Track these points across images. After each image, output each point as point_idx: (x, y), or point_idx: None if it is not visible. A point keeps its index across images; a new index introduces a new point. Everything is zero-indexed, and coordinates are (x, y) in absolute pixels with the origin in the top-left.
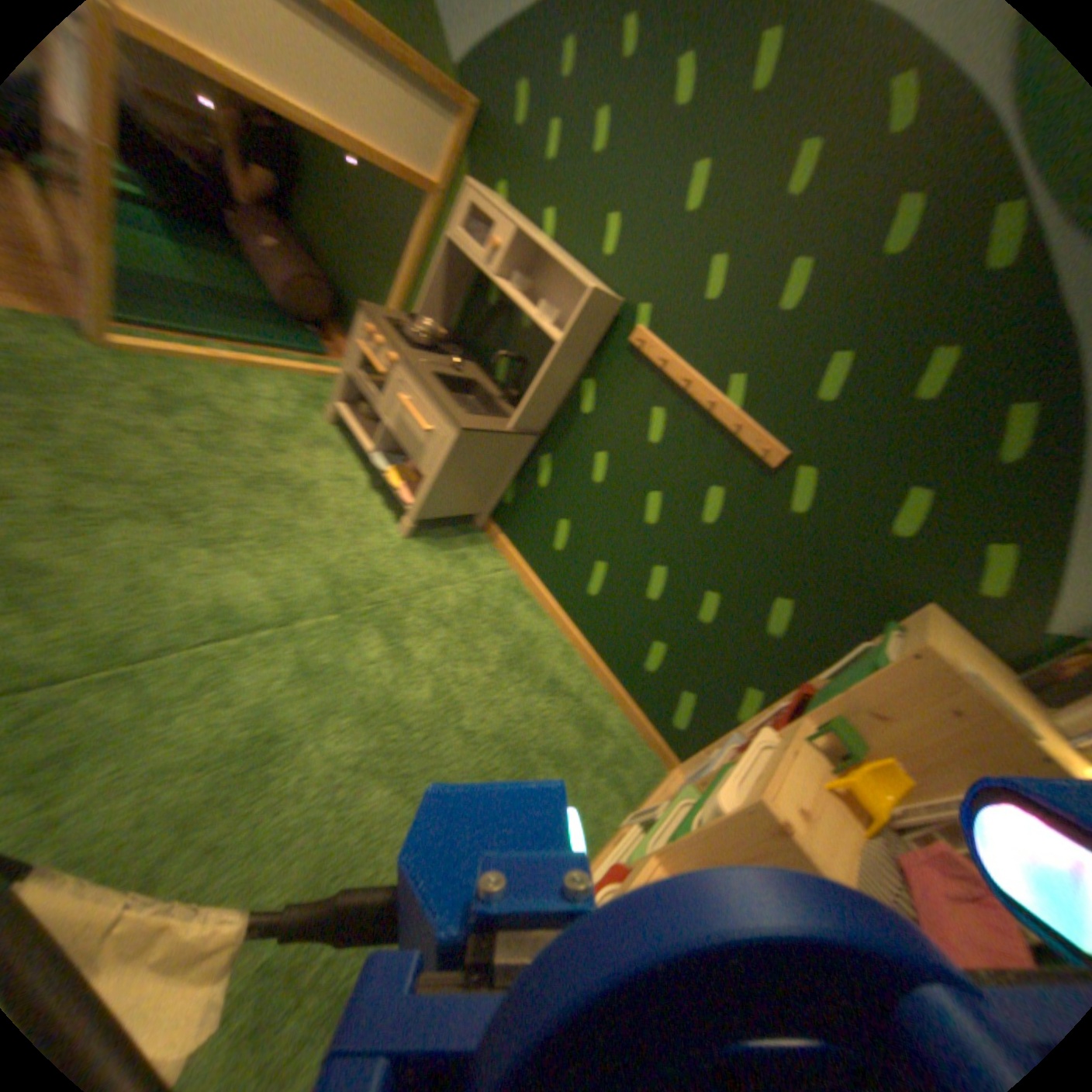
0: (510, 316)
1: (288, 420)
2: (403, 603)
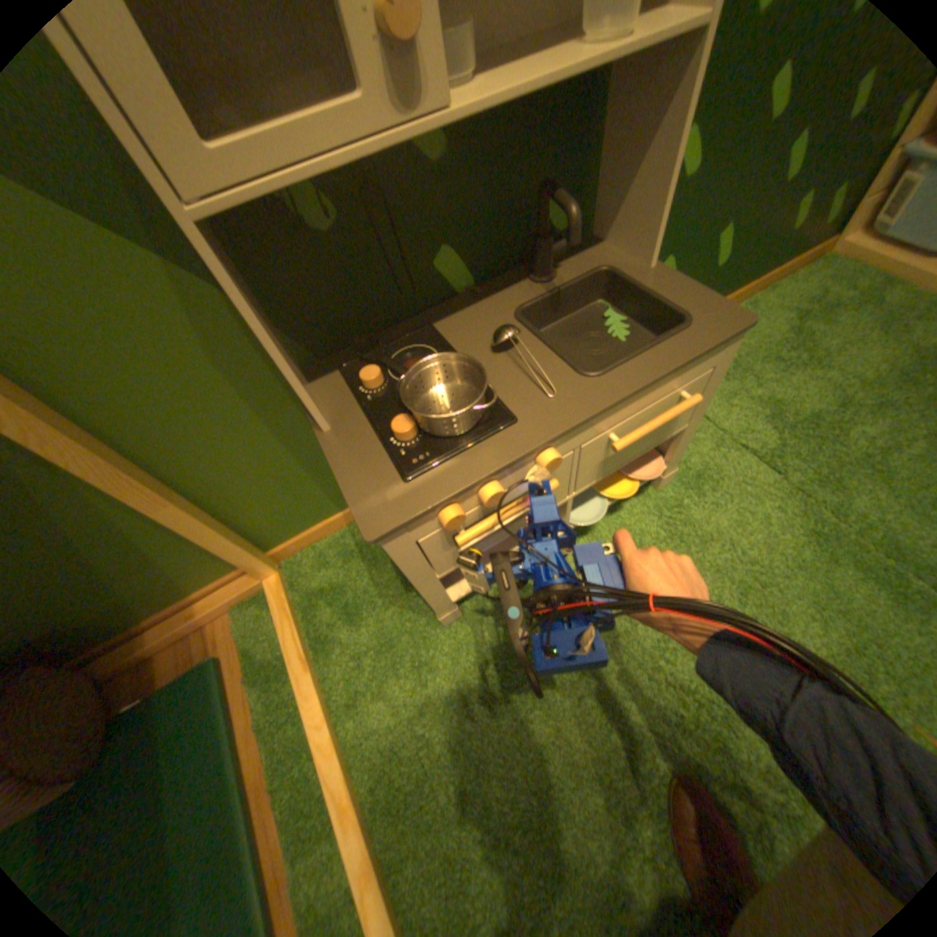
0: (386, 188)
1: (485, 687)
2: (790, 476)
